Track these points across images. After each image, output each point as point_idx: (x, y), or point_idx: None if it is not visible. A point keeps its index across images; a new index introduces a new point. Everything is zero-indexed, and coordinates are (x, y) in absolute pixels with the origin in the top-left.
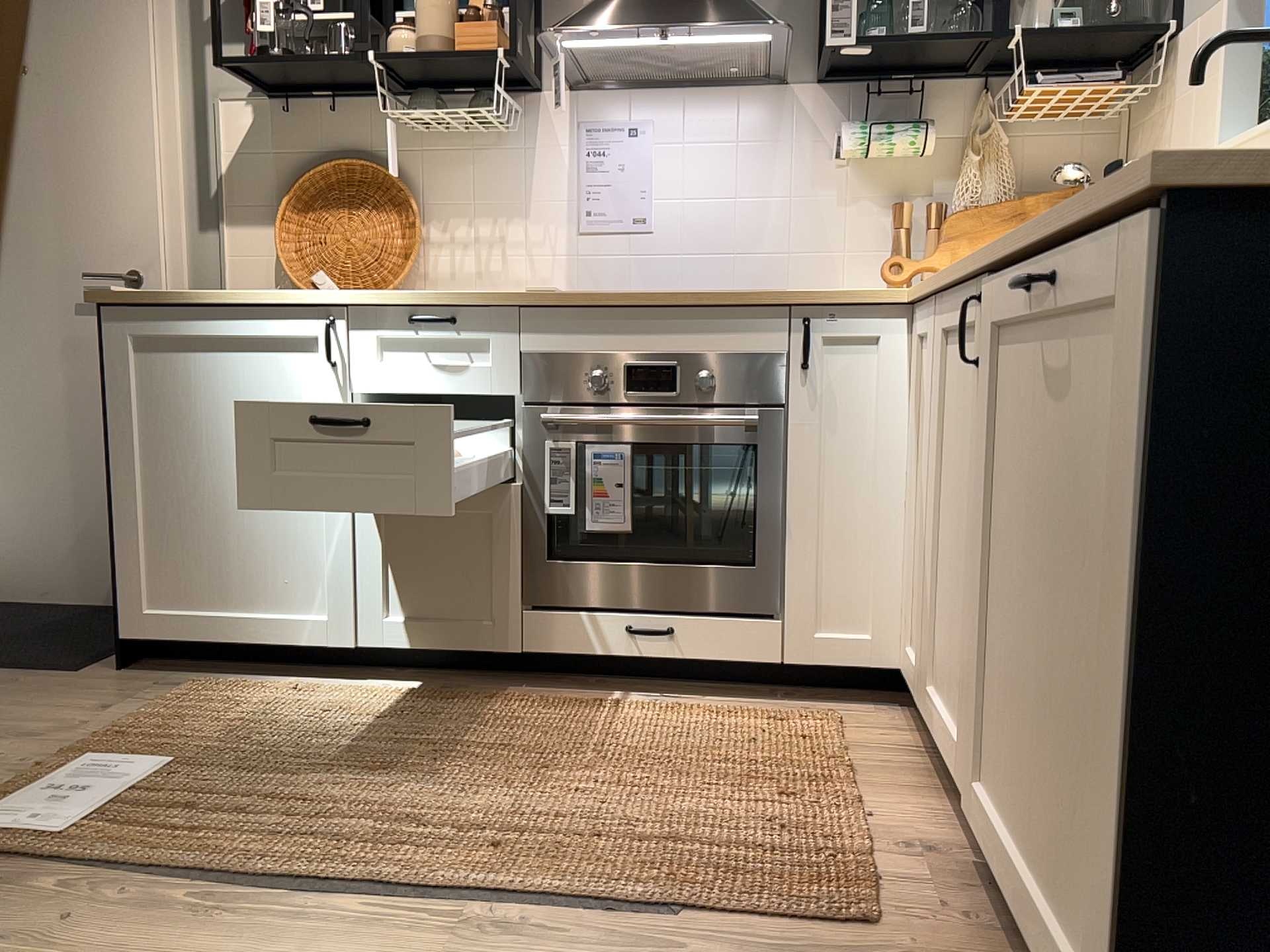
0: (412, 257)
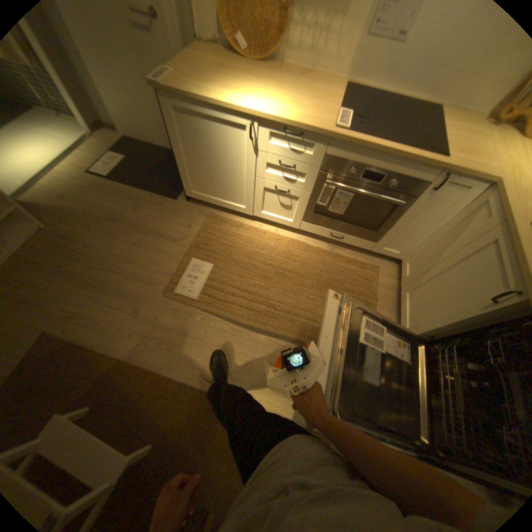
0: (284, 37)
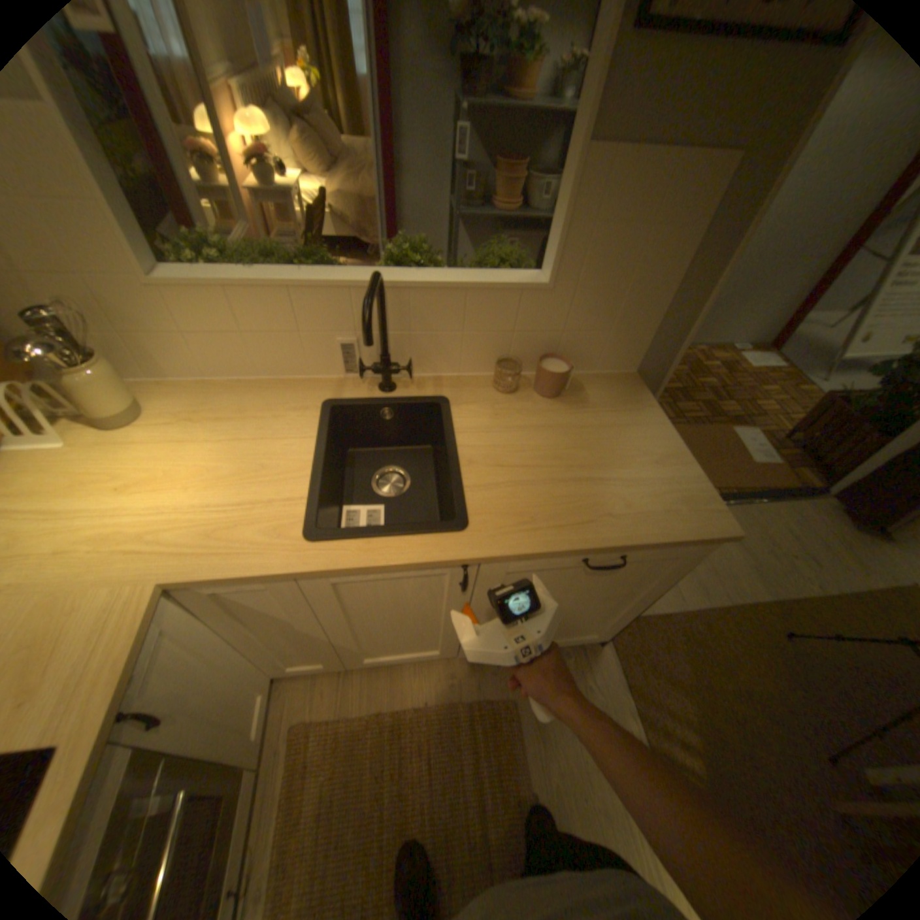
0: None
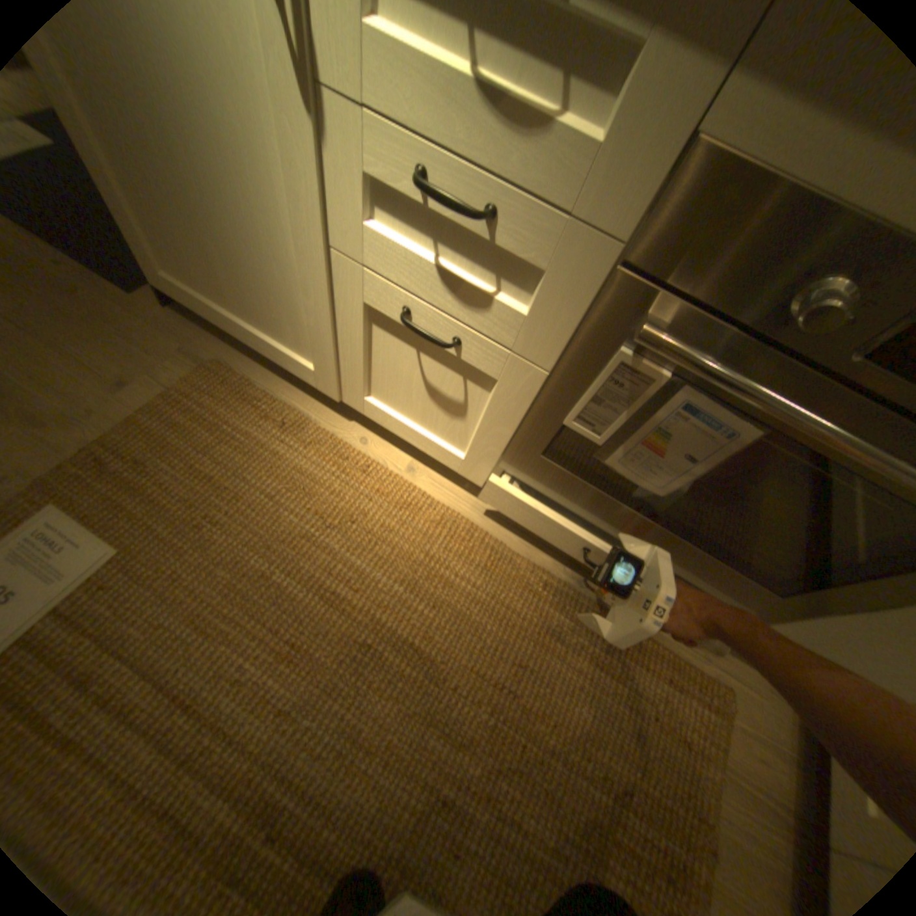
0: None
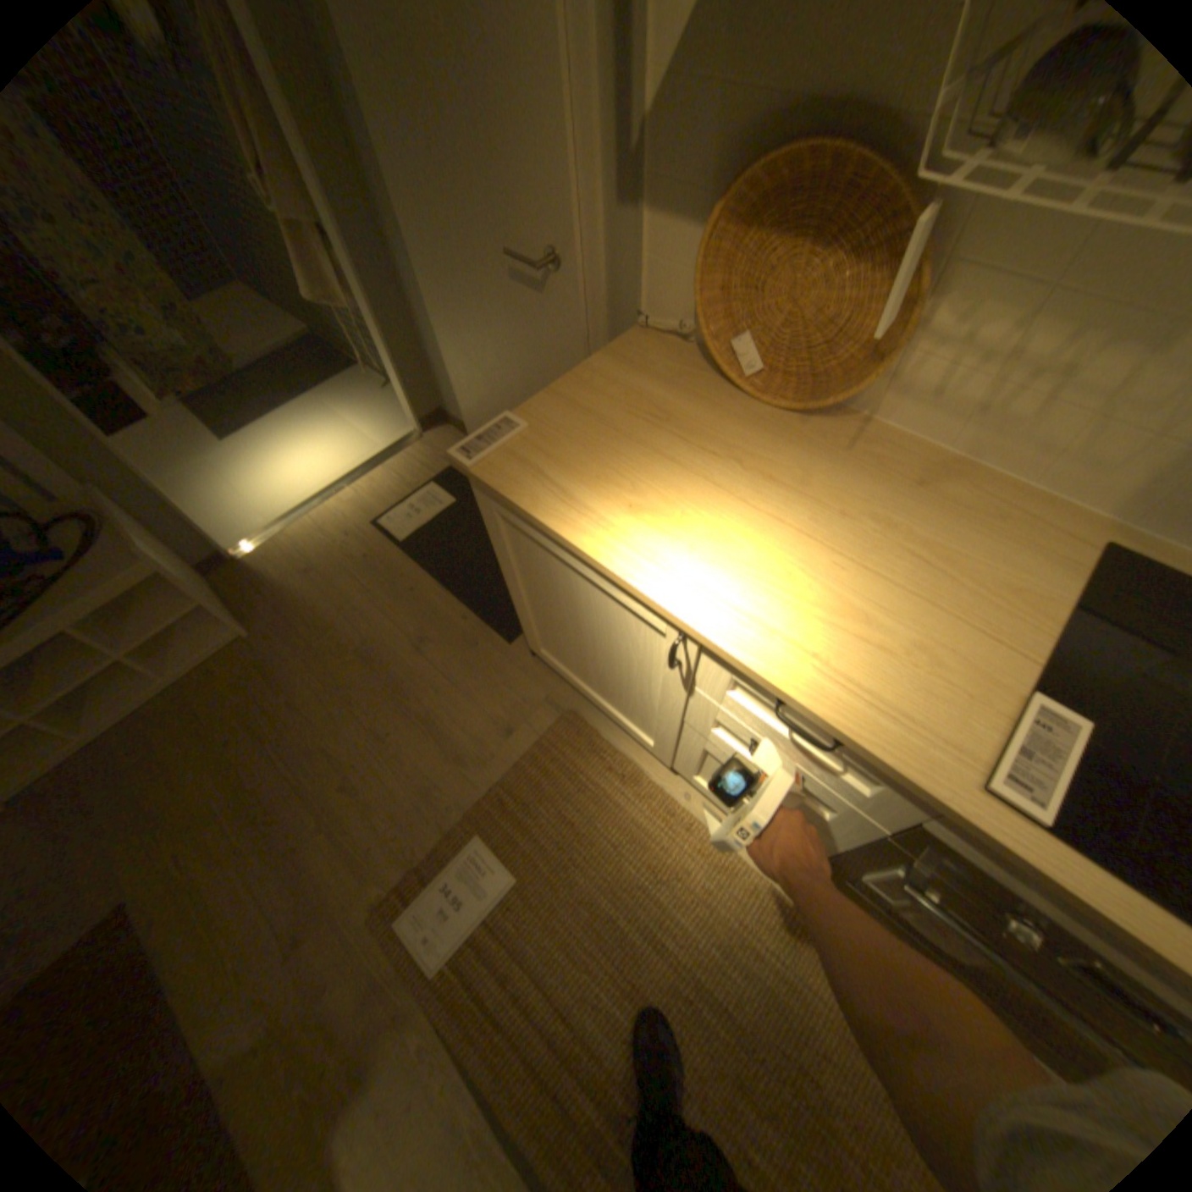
0: (884, 370)
